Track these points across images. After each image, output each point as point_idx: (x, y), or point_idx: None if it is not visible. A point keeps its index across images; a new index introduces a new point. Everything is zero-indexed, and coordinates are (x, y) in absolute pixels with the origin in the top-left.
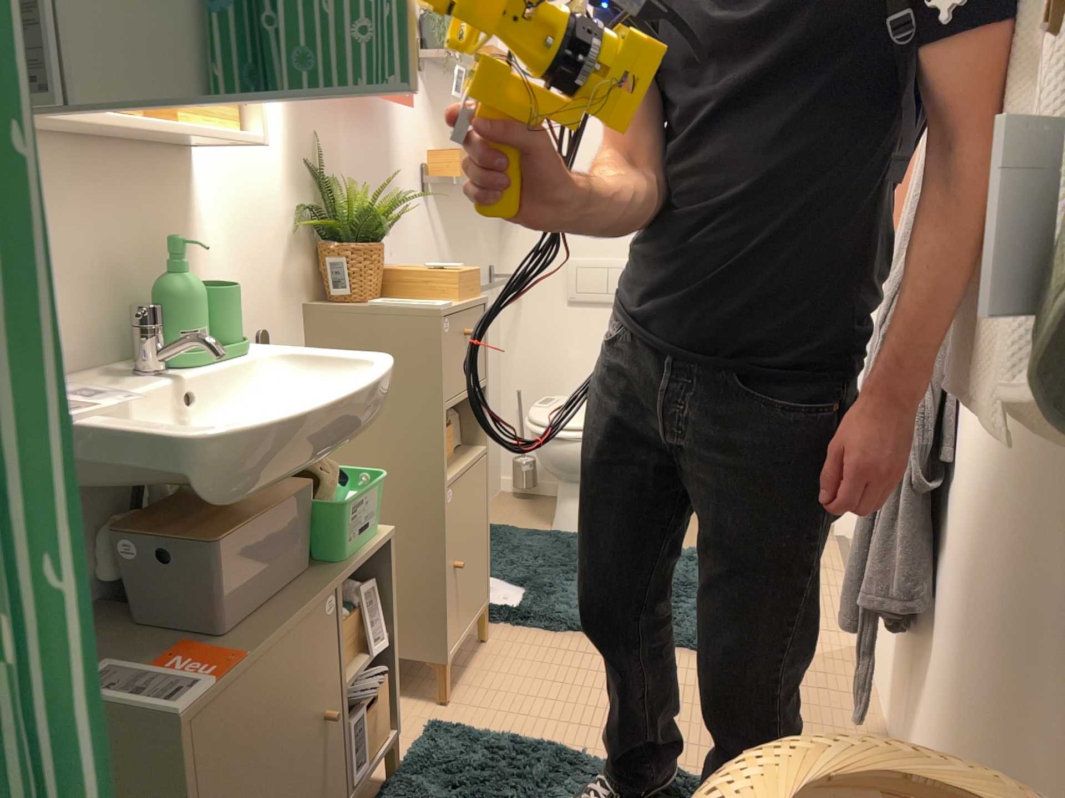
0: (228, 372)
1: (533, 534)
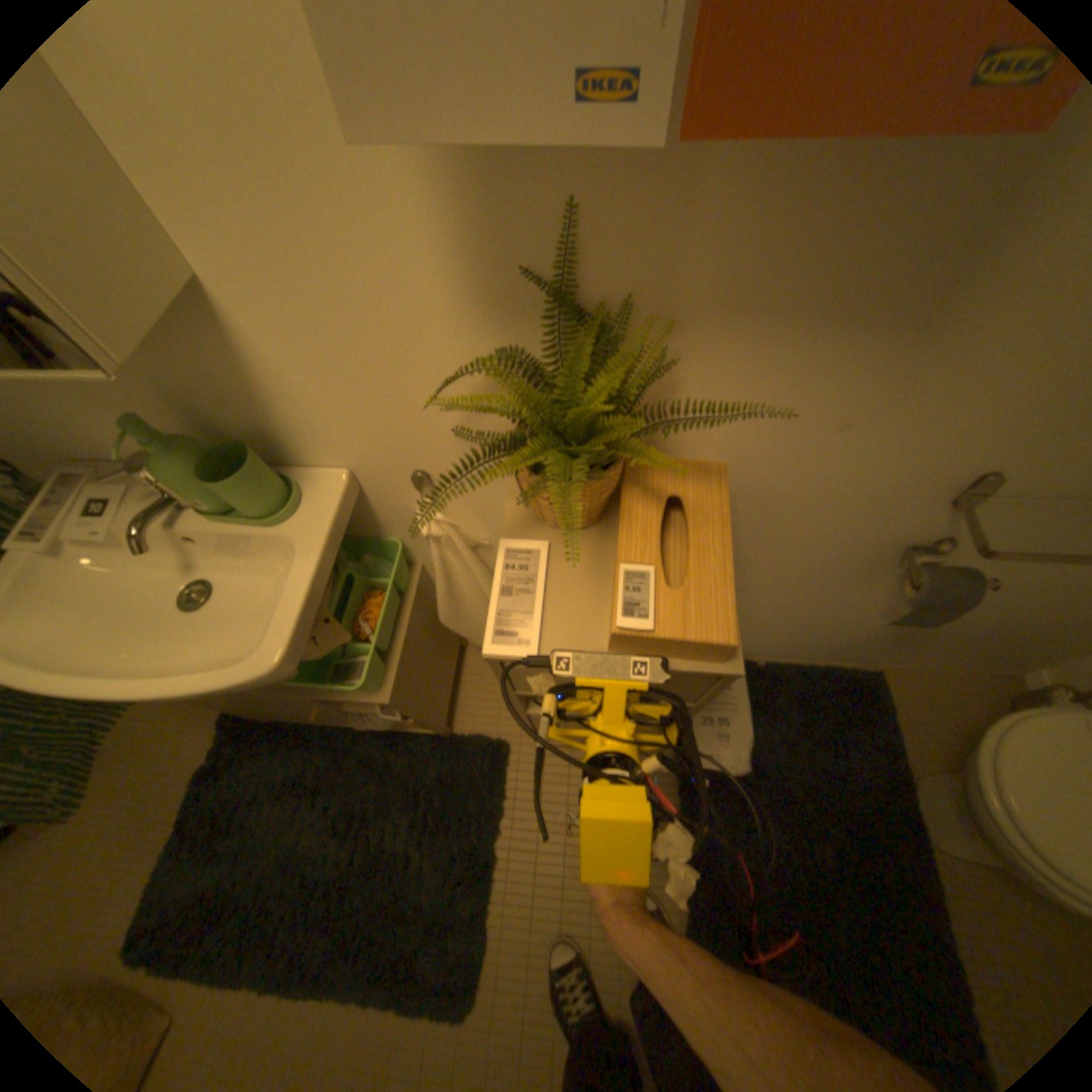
0: (232, 534)
1: (892, 753)
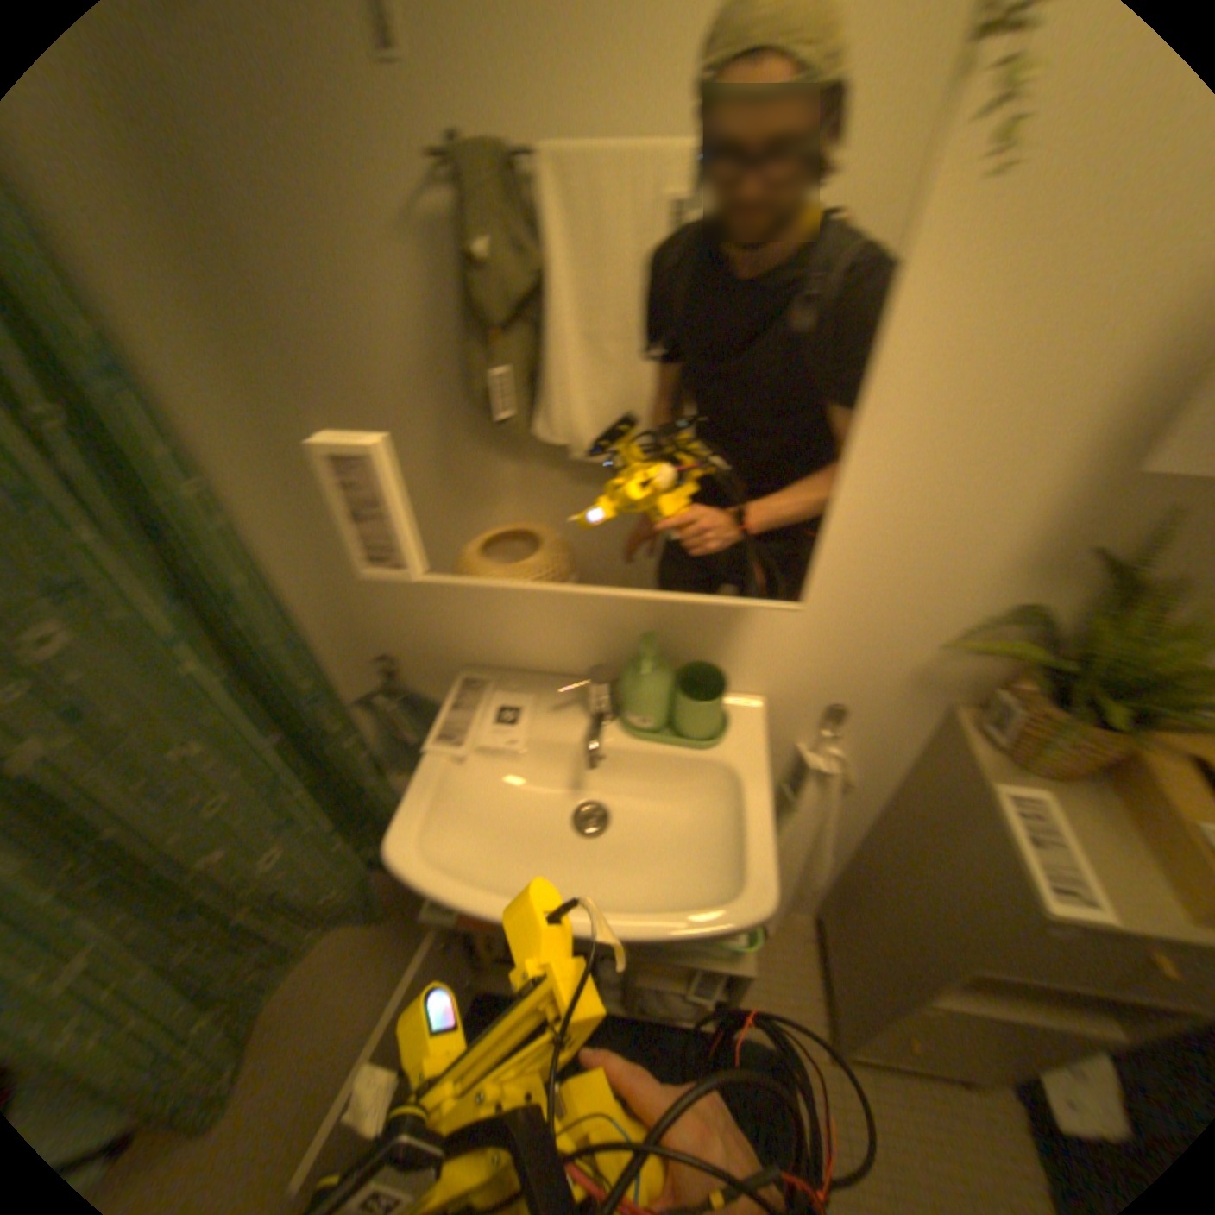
0: (659, 756)
1: None
